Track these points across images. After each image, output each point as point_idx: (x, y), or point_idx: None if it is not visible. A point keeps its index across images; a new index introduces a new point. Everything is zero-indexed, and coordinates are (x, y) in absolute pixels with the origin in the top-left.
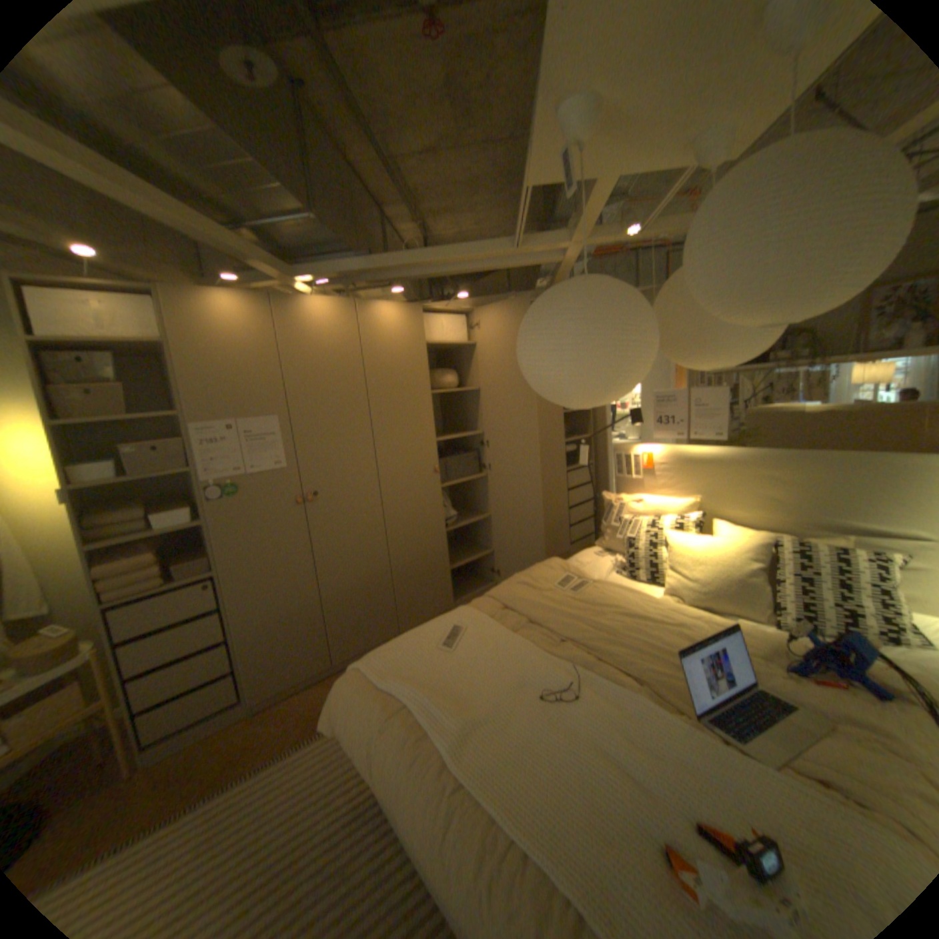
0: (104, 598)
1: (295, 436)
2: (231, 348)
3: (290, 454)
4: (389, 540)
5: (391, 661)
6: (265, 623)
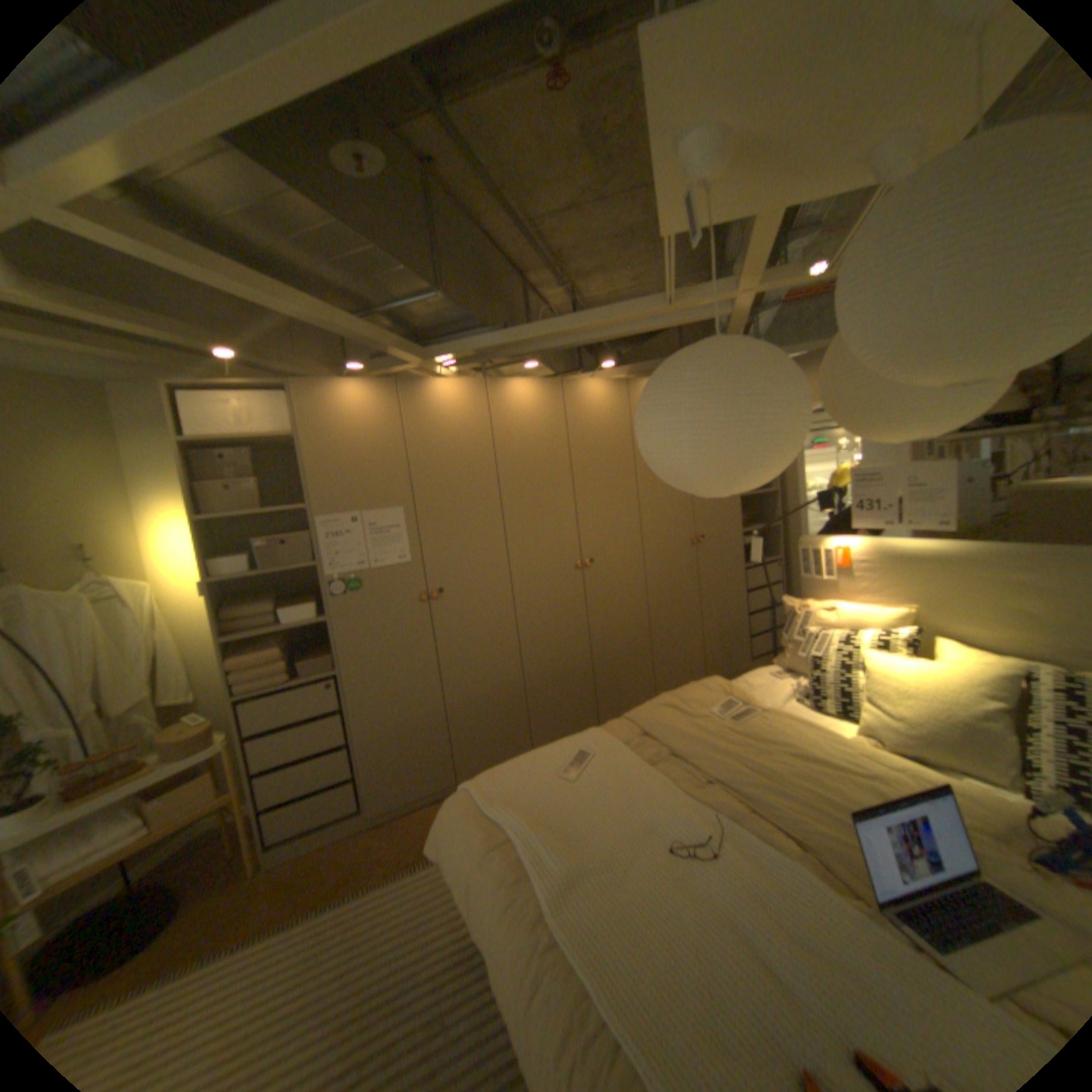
0: (235, 691)
1: (421, 528)
2: (358, 438)
3: (415, 547)
4: (522, 645)
5: (501, 785)
6: (386, 729)
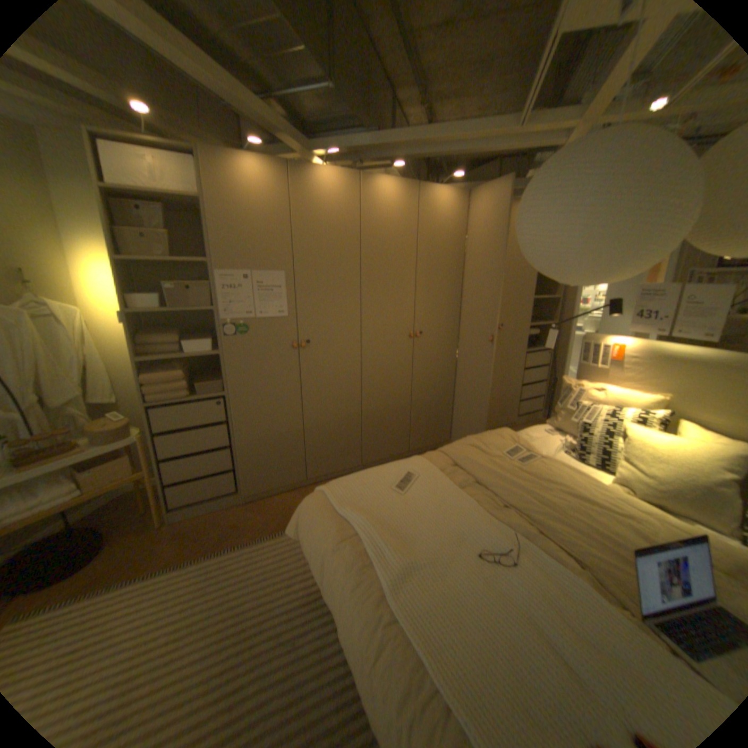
0: (147, 399)
1: (297, 290)
2: (252, 207)
3: (291, 305)
4: (363, 389)
5: (350, 492)
6: (260, 438)
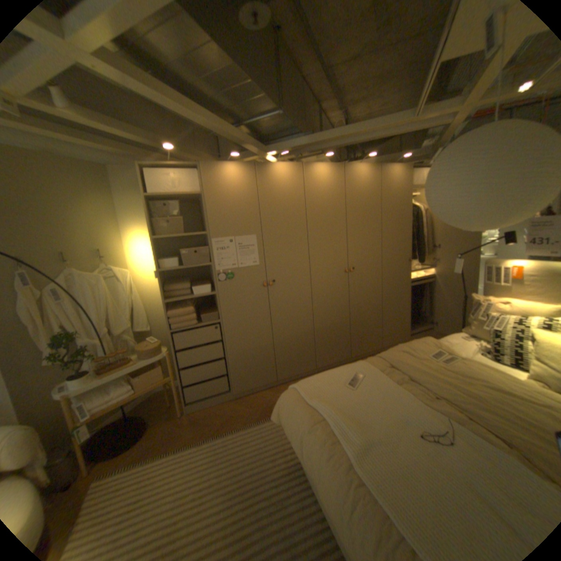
0: (171, 327)
1: (264, 246)
2: (233, 195)
3: (261, 257)
4: (314, 312)
5: (316, 388)
6: (244, 351)
